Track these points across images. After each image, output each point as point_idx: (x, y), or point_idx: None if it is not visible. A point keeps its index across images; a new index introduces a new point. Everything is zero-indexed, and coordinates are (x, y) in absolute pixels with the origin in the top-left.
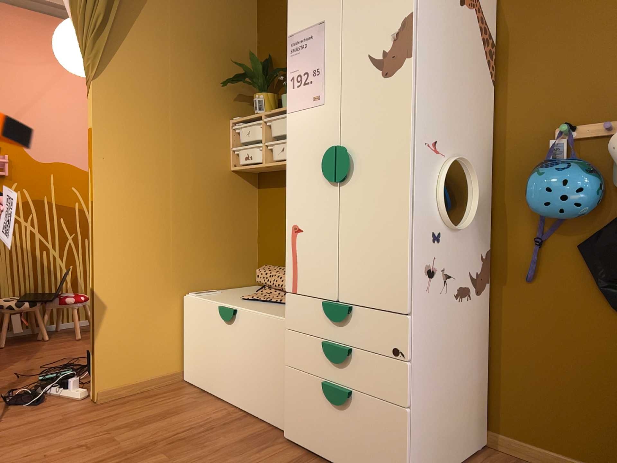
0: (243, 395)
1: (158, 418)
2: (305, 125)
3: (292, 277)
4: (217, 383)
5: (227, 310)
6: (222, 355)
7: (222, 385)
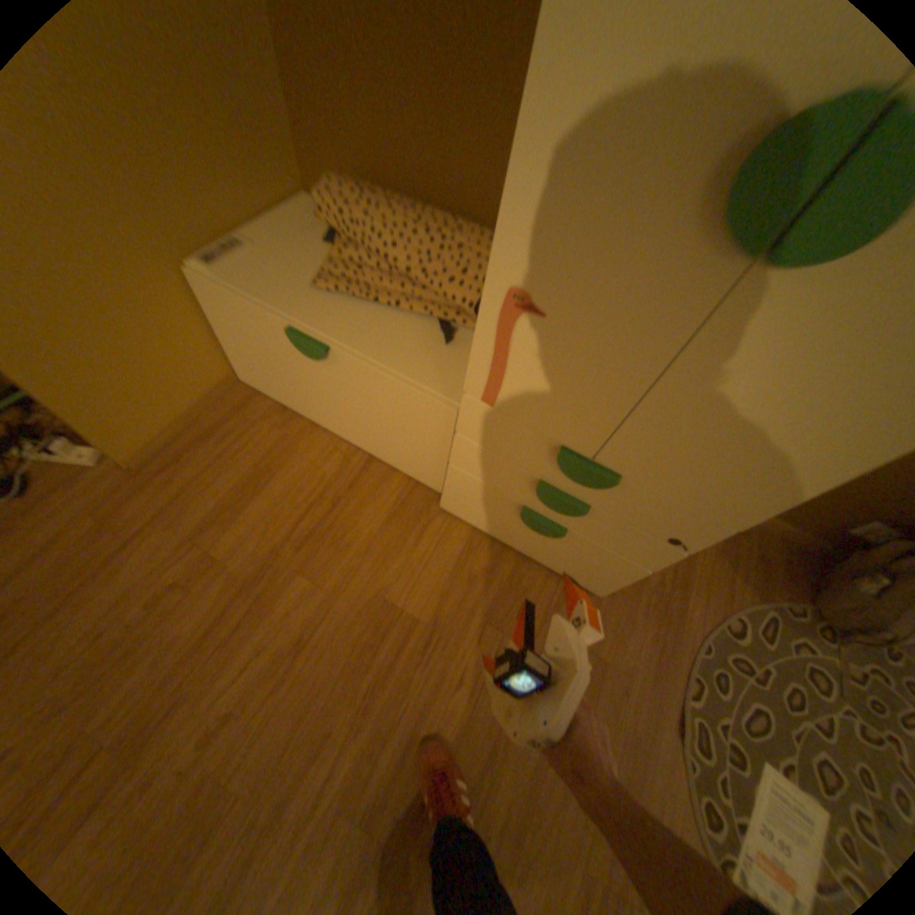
0: (361, 439)
1: (251, 490)
2: None
3: (488, 382)
4: (311, 412)
5: (311, 345)
6: (311, 389)
7: (320, 416)
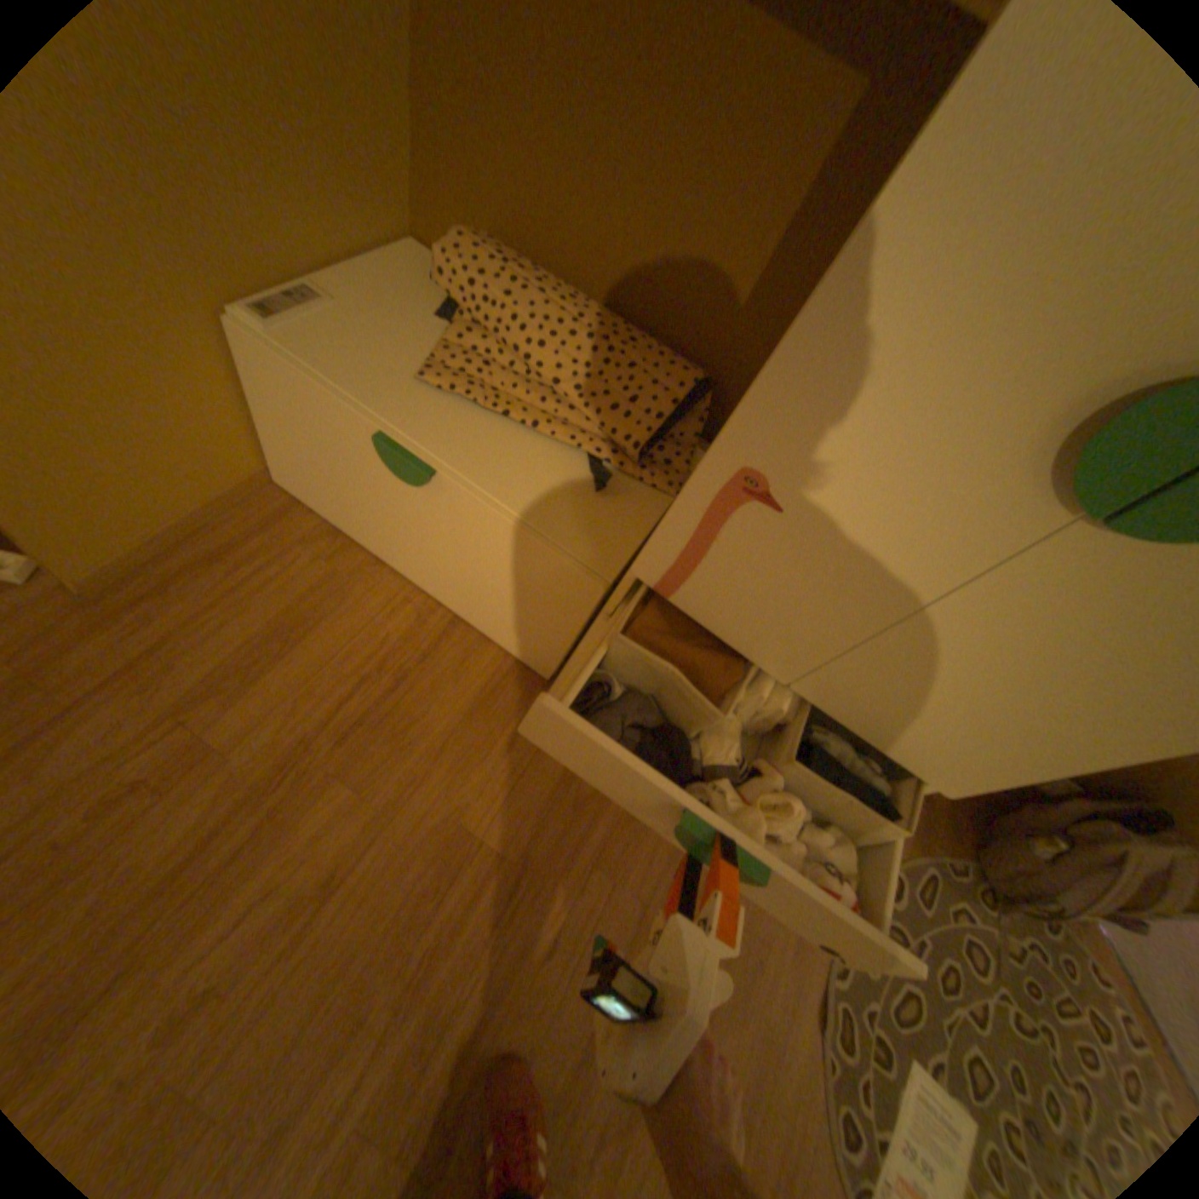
0: (447, 592)
1: (276, 646)
2: None
3: (672, 569)
4: (379, 543)
5: (409, 463)
6: (389, 515)
7: (391, 552)
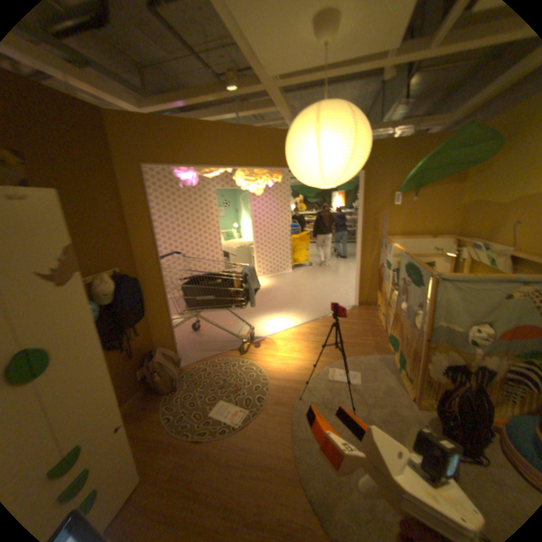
0: None
1: None
2: None
3: None
4: None
5: None
6: None
7: None
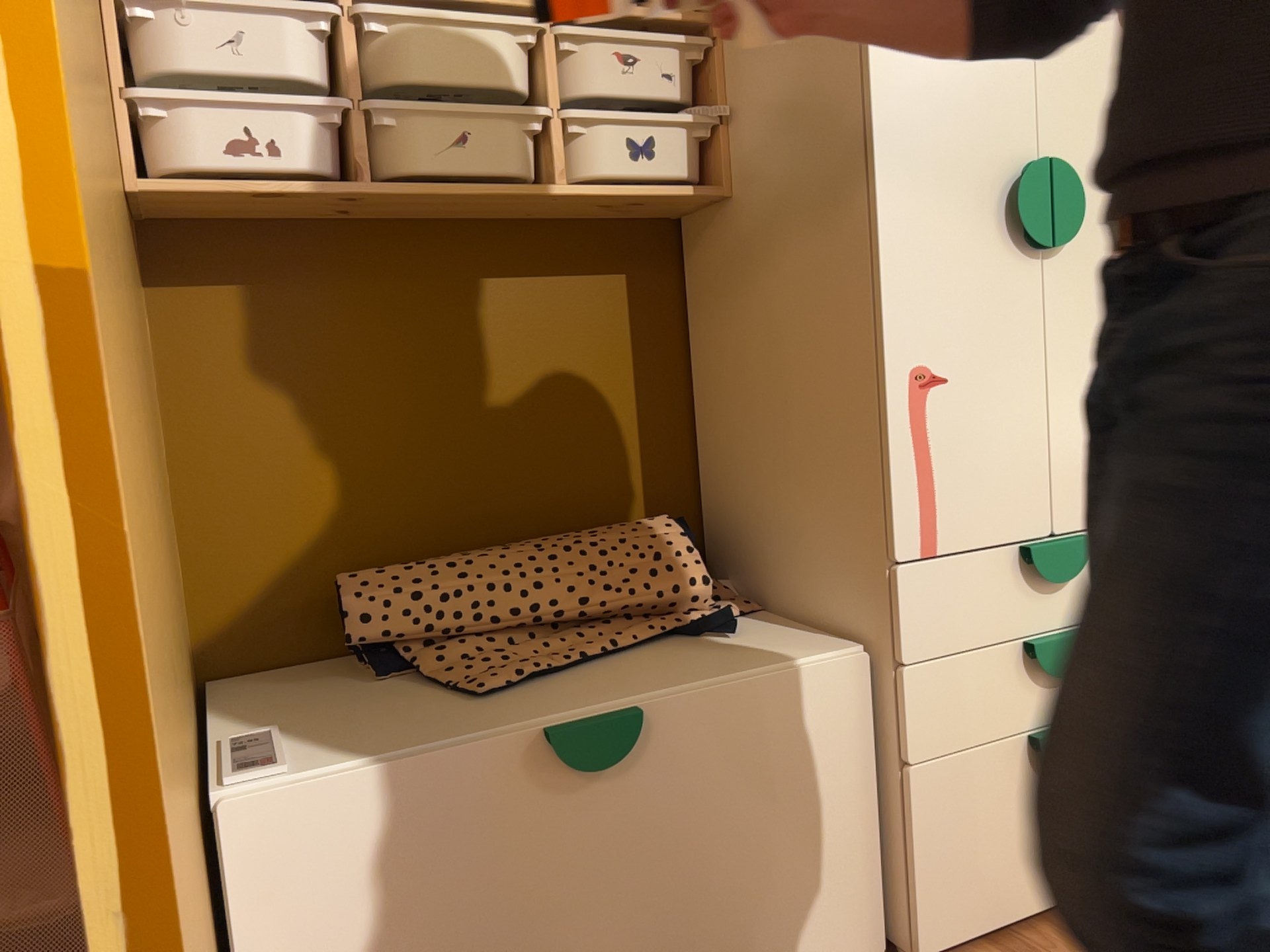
0: None
1: None
2: (937, 87)
3: (923, 515)
4: None
5: (608, 727)
6: (566, 915)
7: None
